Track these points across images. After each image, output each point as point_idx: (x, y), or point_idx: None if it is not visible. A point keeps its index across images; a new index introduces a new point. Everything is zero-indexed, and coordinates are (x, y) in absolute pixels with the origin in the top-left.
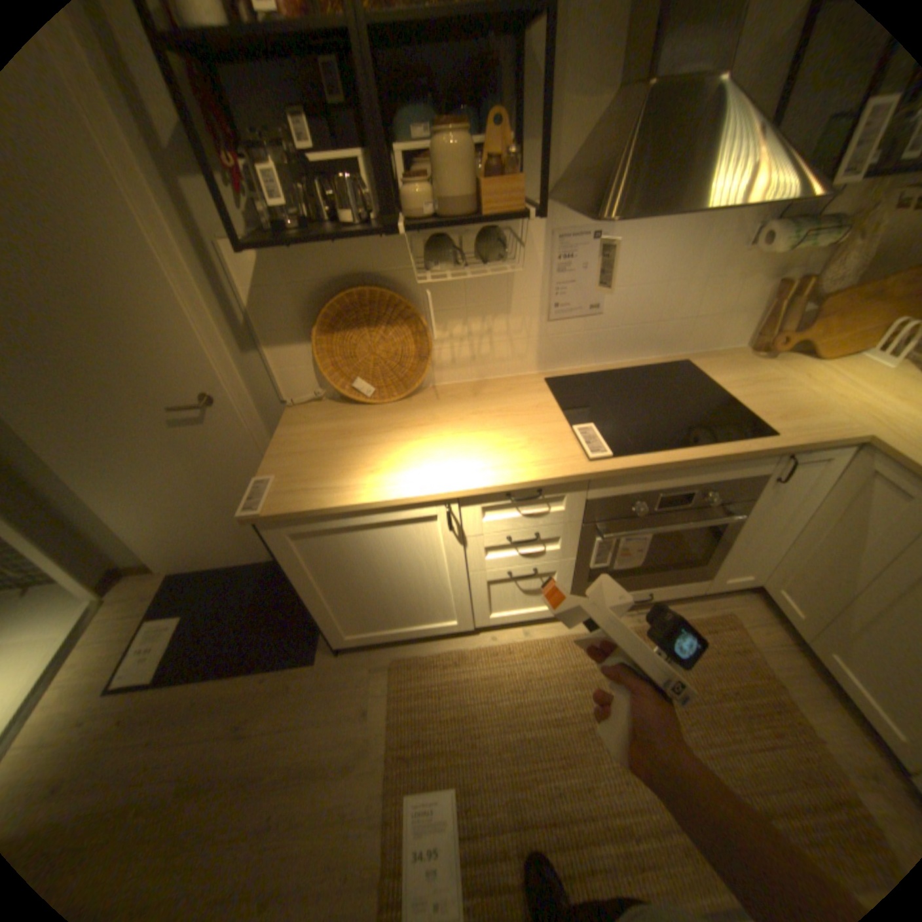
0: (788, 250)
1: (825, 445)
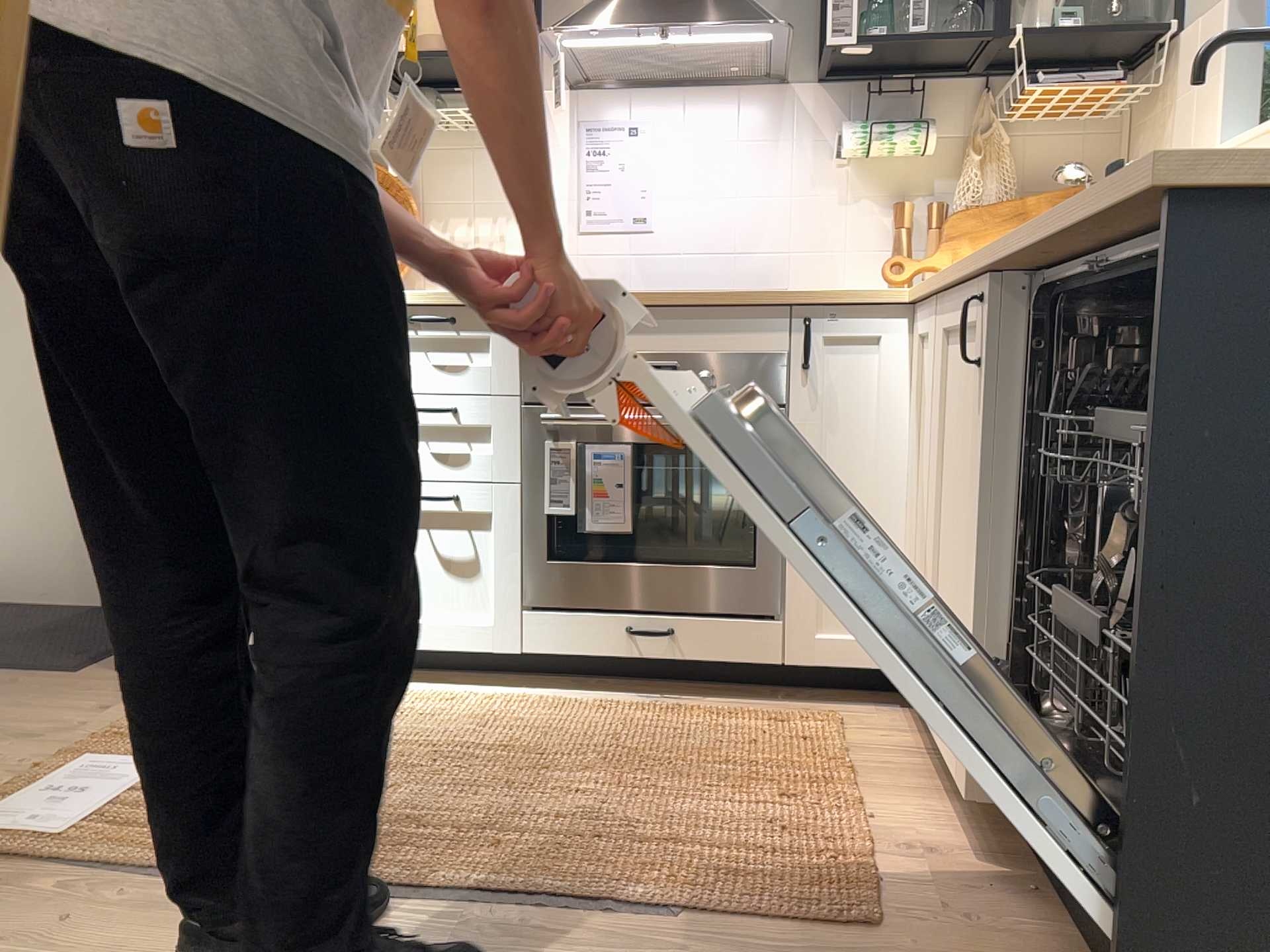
0: (895, 172)
1: (845, 299)
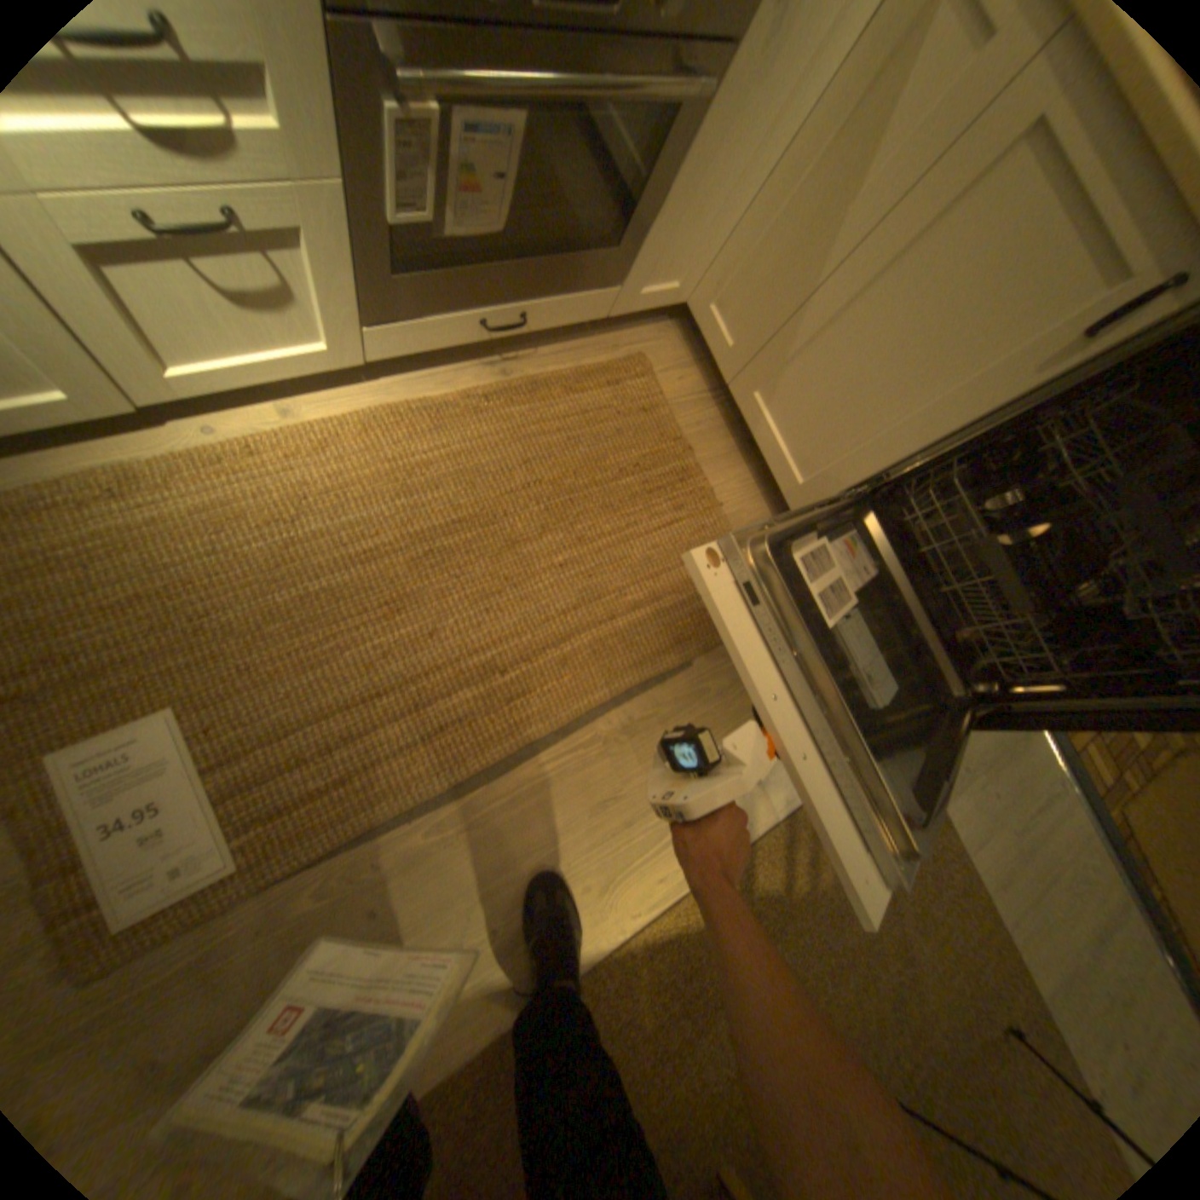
0: None
1: None
